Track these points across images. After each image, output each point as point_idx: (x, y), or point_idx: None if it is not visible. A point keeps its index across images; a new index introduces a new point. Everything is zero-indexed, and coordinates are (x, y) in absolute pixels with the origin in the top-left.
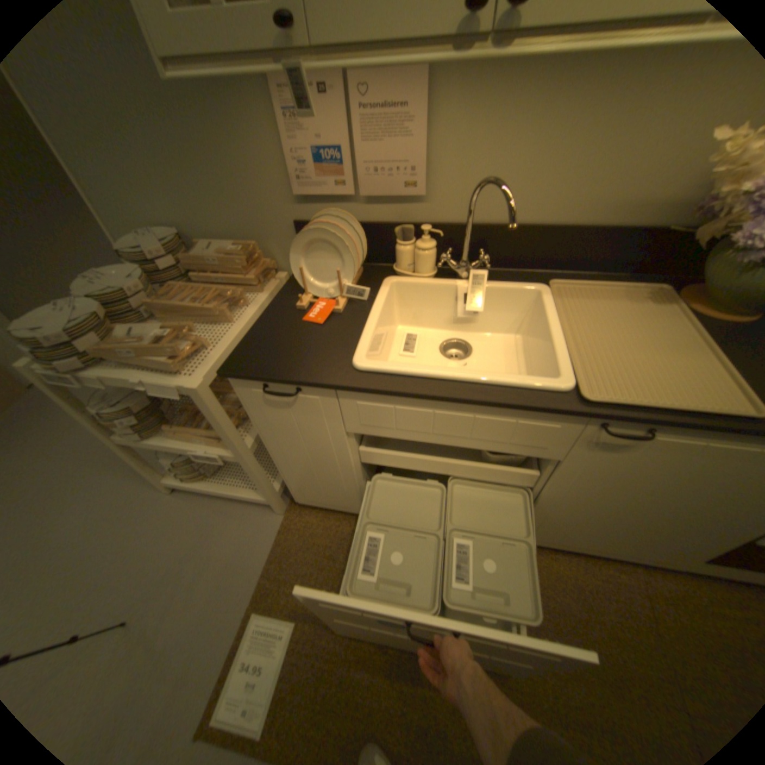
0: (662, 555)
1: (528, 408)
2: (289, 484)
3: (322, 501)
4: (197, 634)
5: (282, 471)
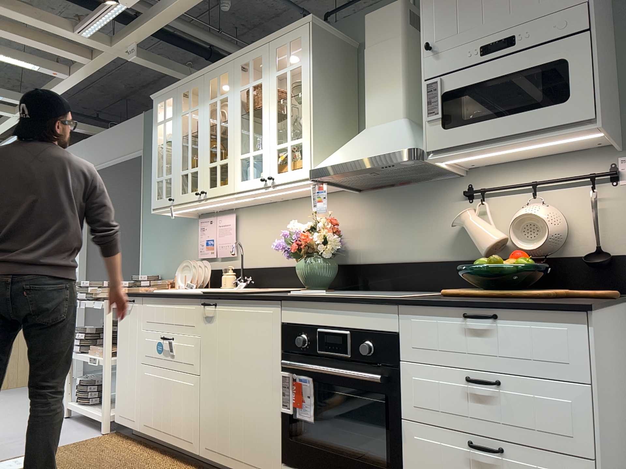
0: (258, 451)
1: (183, 295)
2: (116, 393)
3: (124, 413)
4: (12, 451)
5: (116, 377)
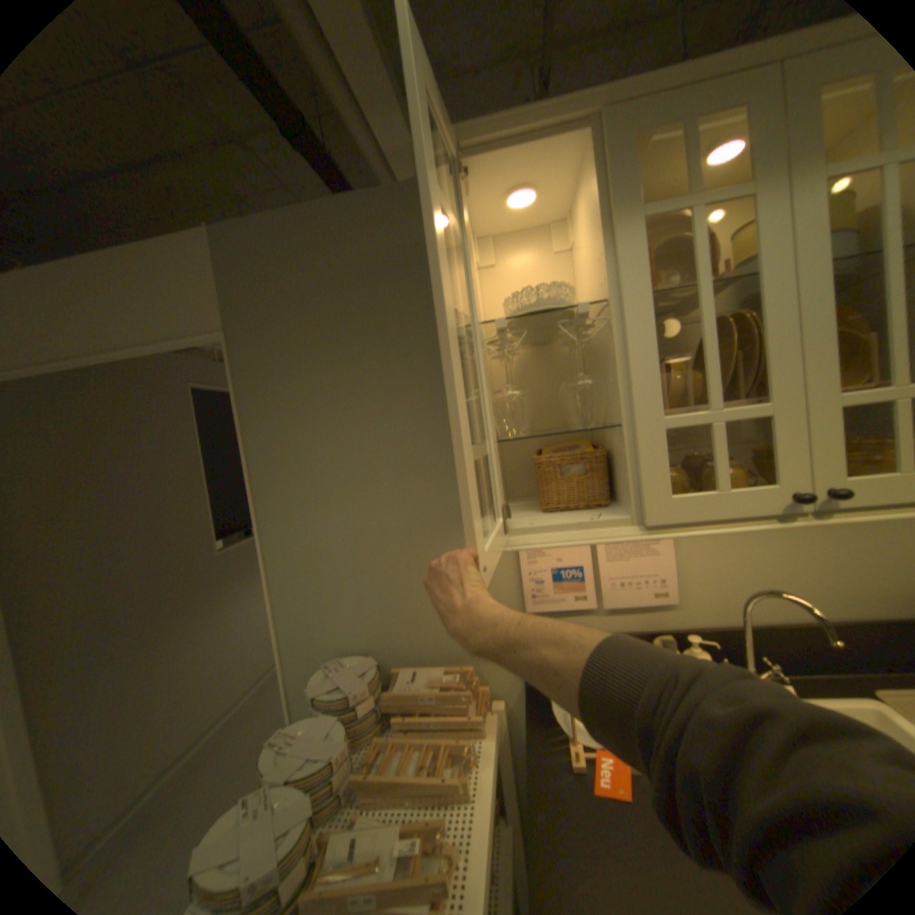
0: None
1: None
2: None
3: None
4: None
5: None
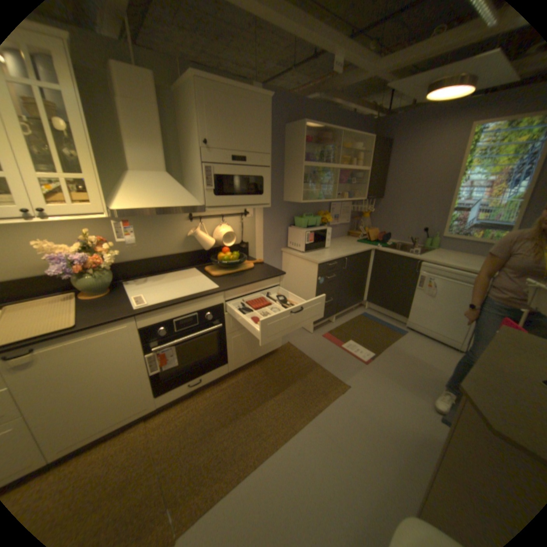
0: (131, 406)
1: None
2: None
3: None
4: None
5: None
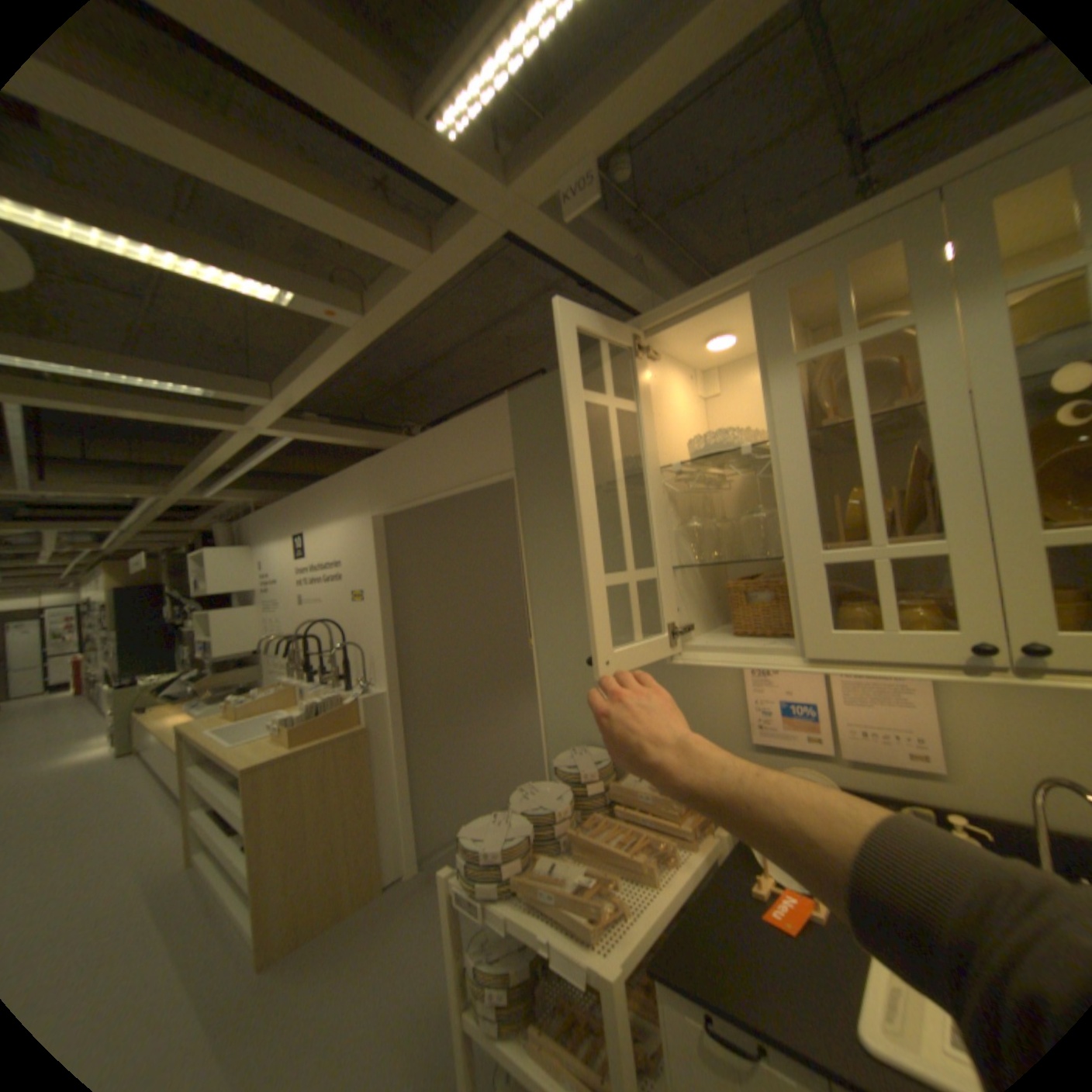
0: None
1: None
2: None
3: None
4: None
5: None
